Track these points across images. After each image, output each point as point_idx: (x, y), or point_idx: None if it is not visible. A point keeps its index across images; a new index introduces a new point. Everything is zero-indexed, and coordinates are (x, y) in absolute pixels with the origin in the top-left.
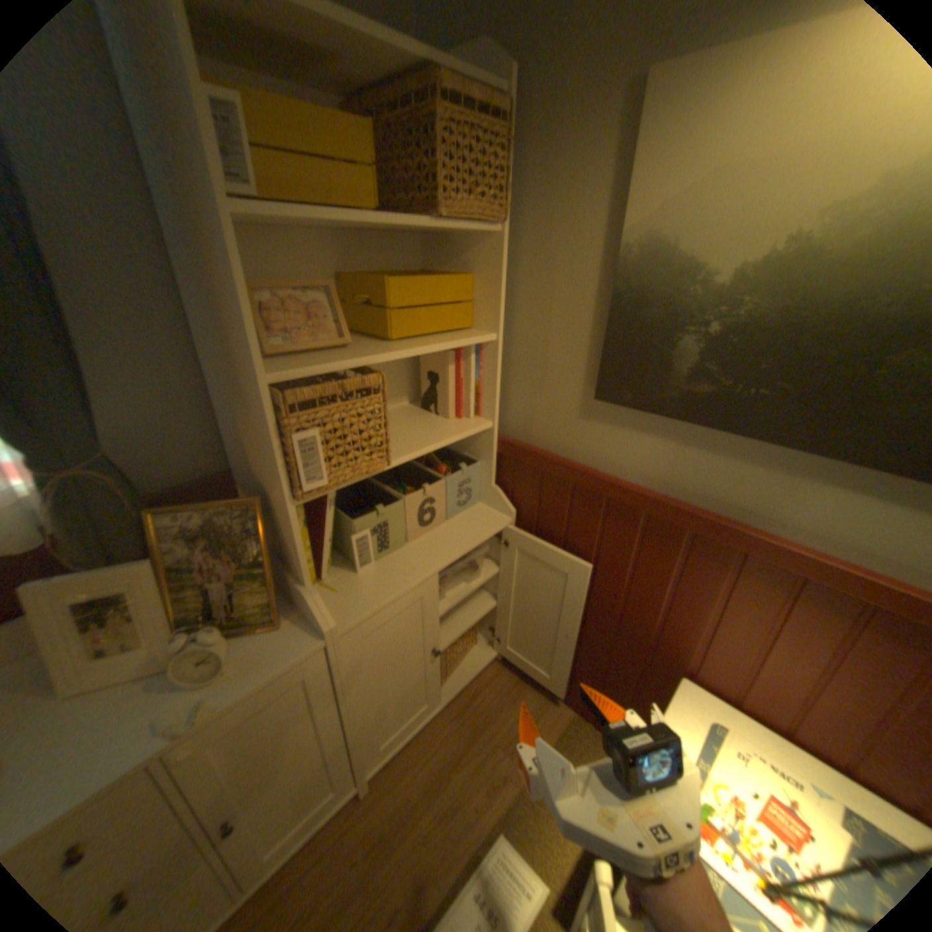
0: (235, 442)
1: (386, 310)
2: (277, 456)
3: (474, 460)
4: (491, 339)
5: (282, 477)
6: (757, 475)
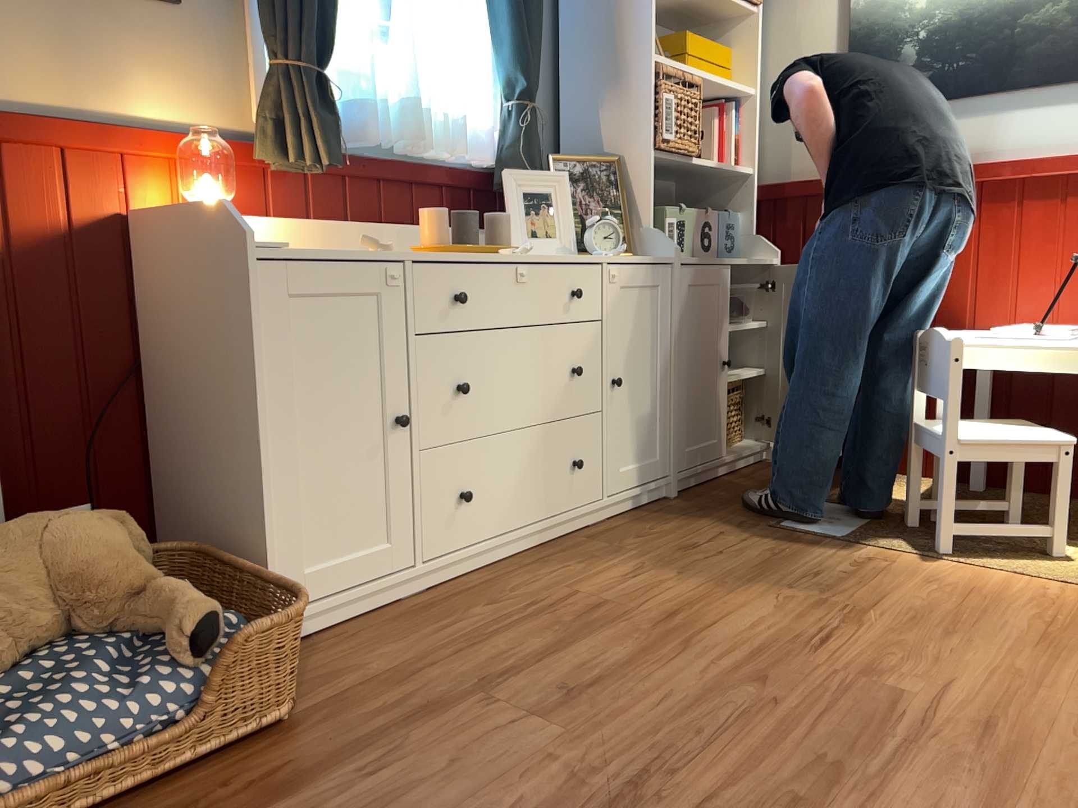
0: (581, 138)
1: (684, 56)
2: (648, 110)
3: (733, 214)
4: (751, 92)
5: (648, 127)
6: (970, 125)
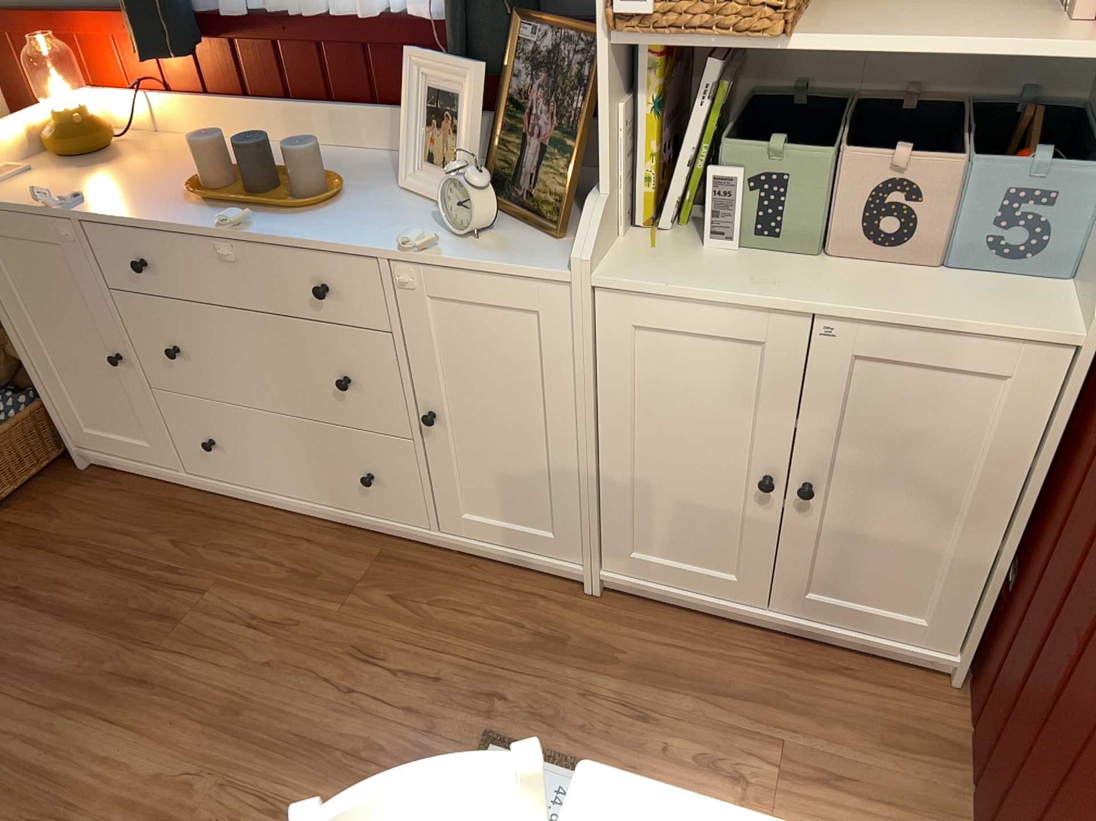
0: None
1: None
2: None
3: (1092, 165)
4: None
5: None
6: None
